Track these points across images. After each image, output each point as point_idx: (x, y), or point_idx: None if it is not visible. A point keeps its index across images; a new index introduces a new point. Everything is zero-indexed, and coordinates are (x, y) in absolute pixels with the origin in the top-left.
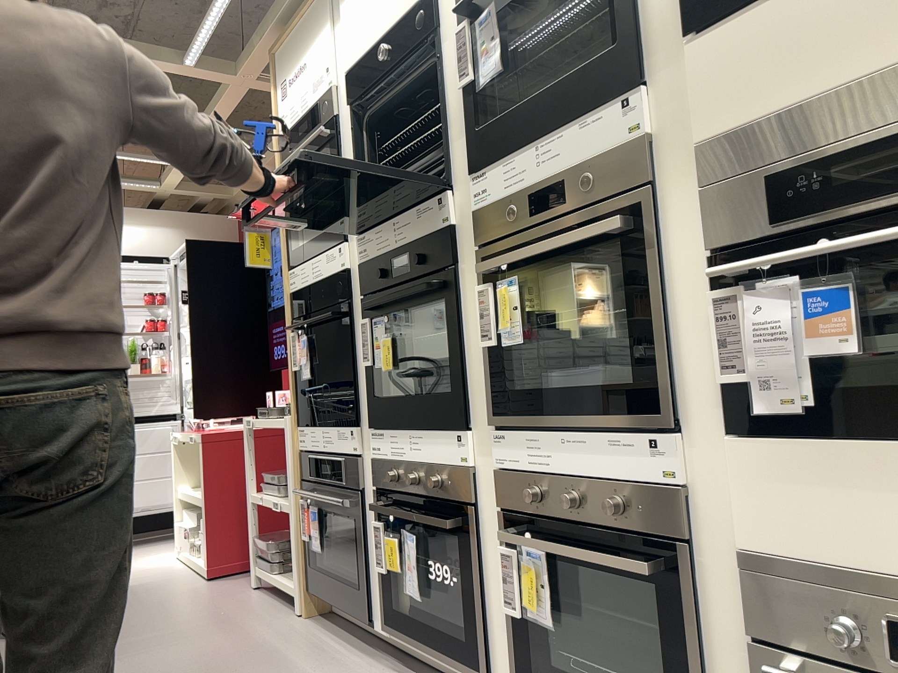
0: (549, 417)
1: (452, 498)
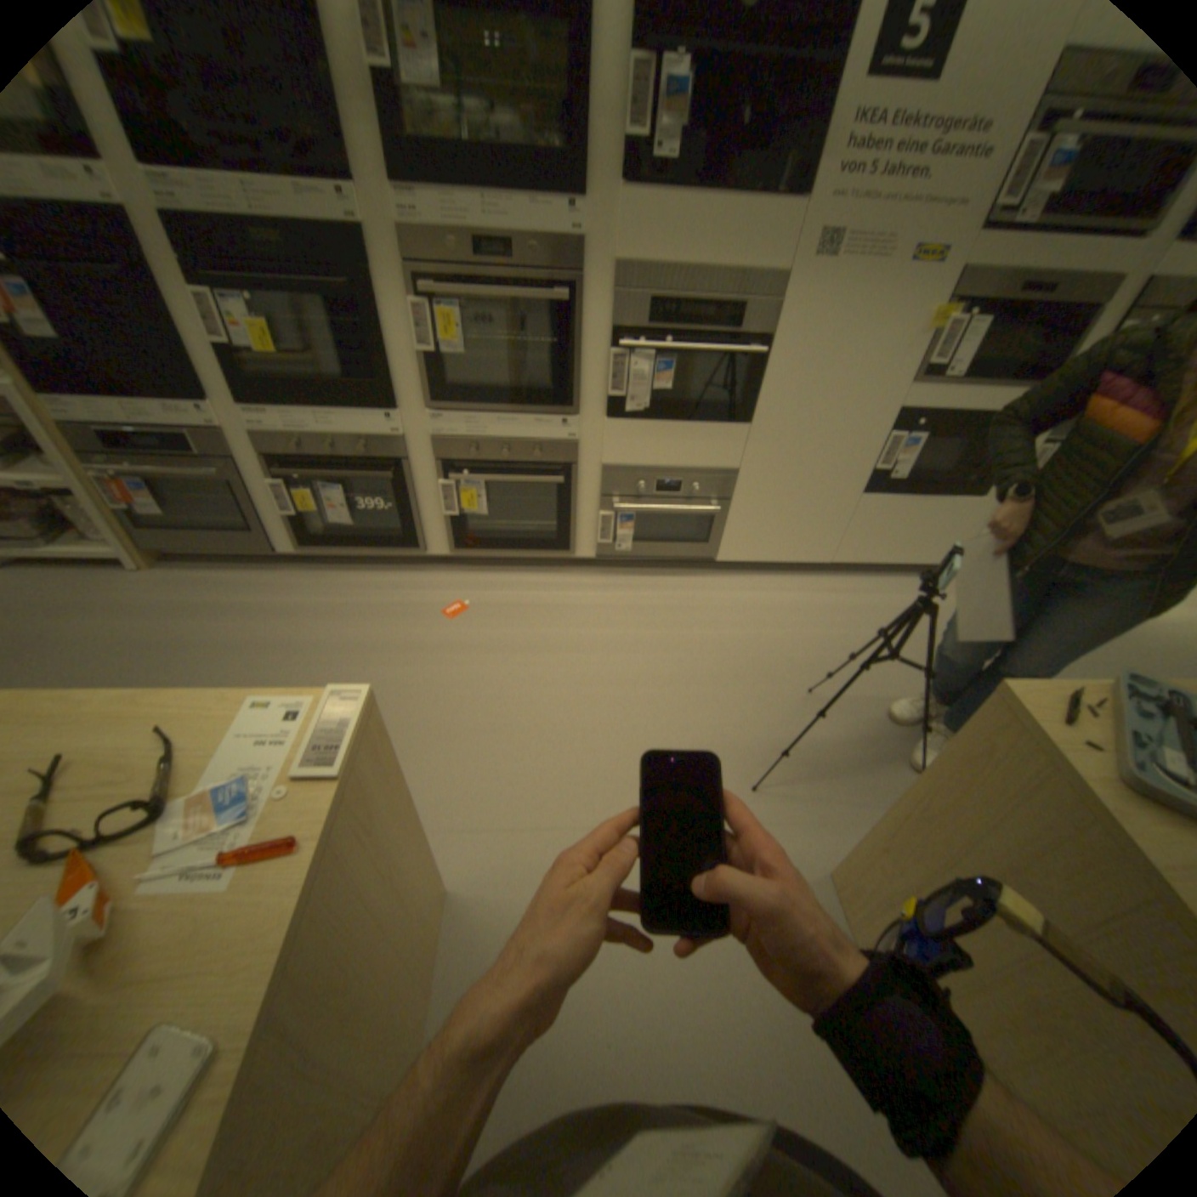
0: (487, 409)
1: (381, 460)
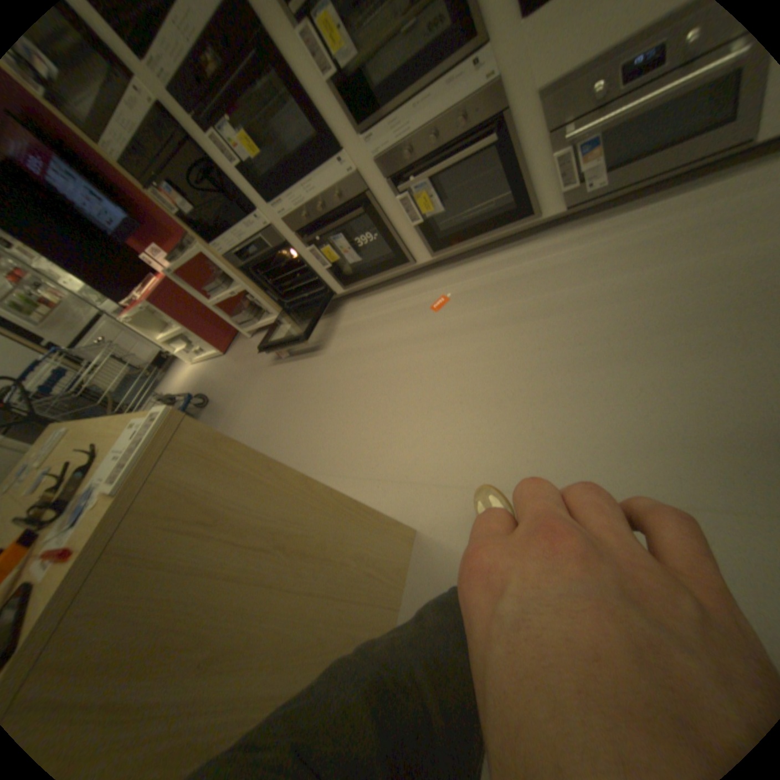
0: (398, 93)
1: (352, 195)
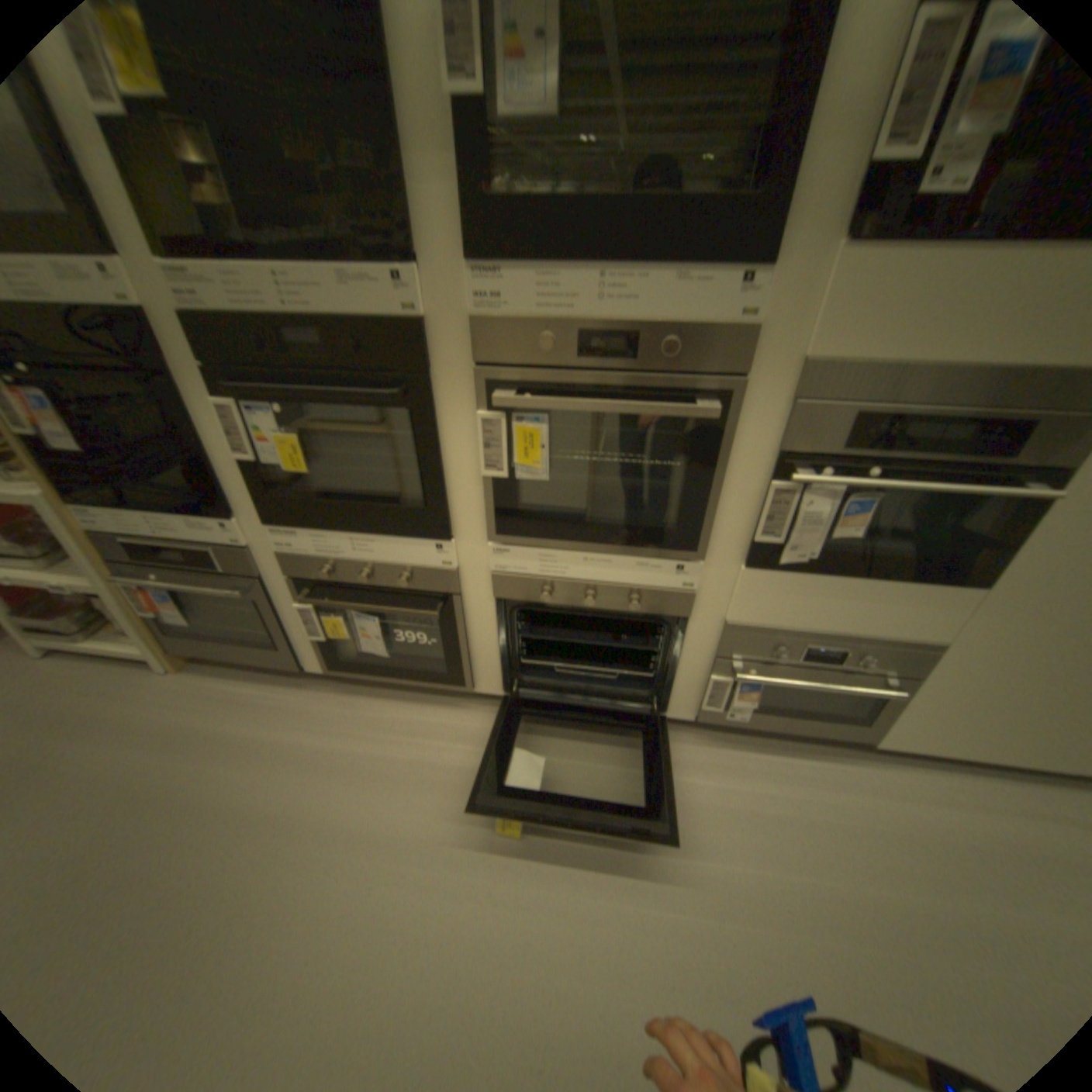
0: (573, 543)
1: (428, 590)
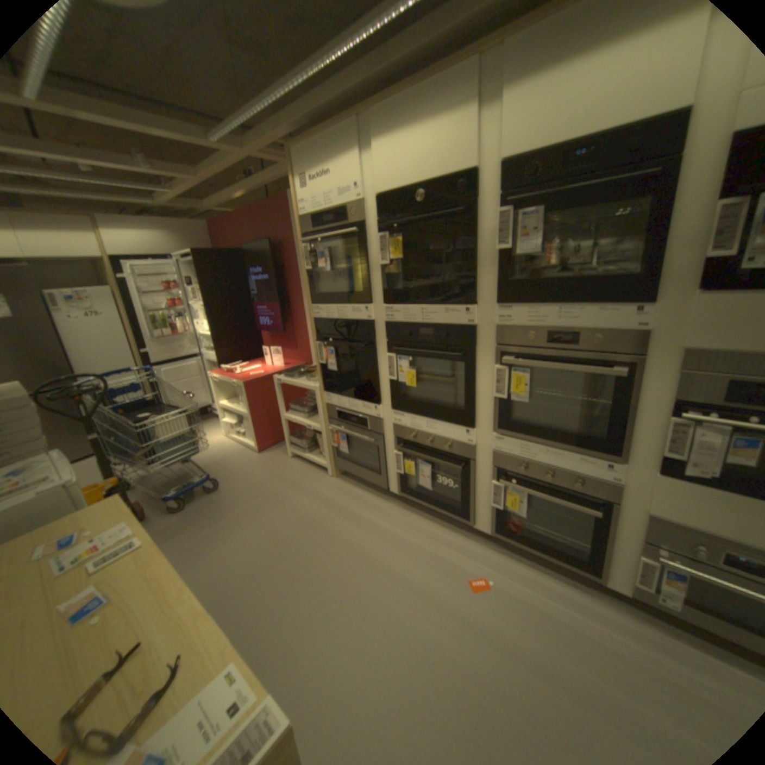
0: (541, 440)
1: (458, 455)
